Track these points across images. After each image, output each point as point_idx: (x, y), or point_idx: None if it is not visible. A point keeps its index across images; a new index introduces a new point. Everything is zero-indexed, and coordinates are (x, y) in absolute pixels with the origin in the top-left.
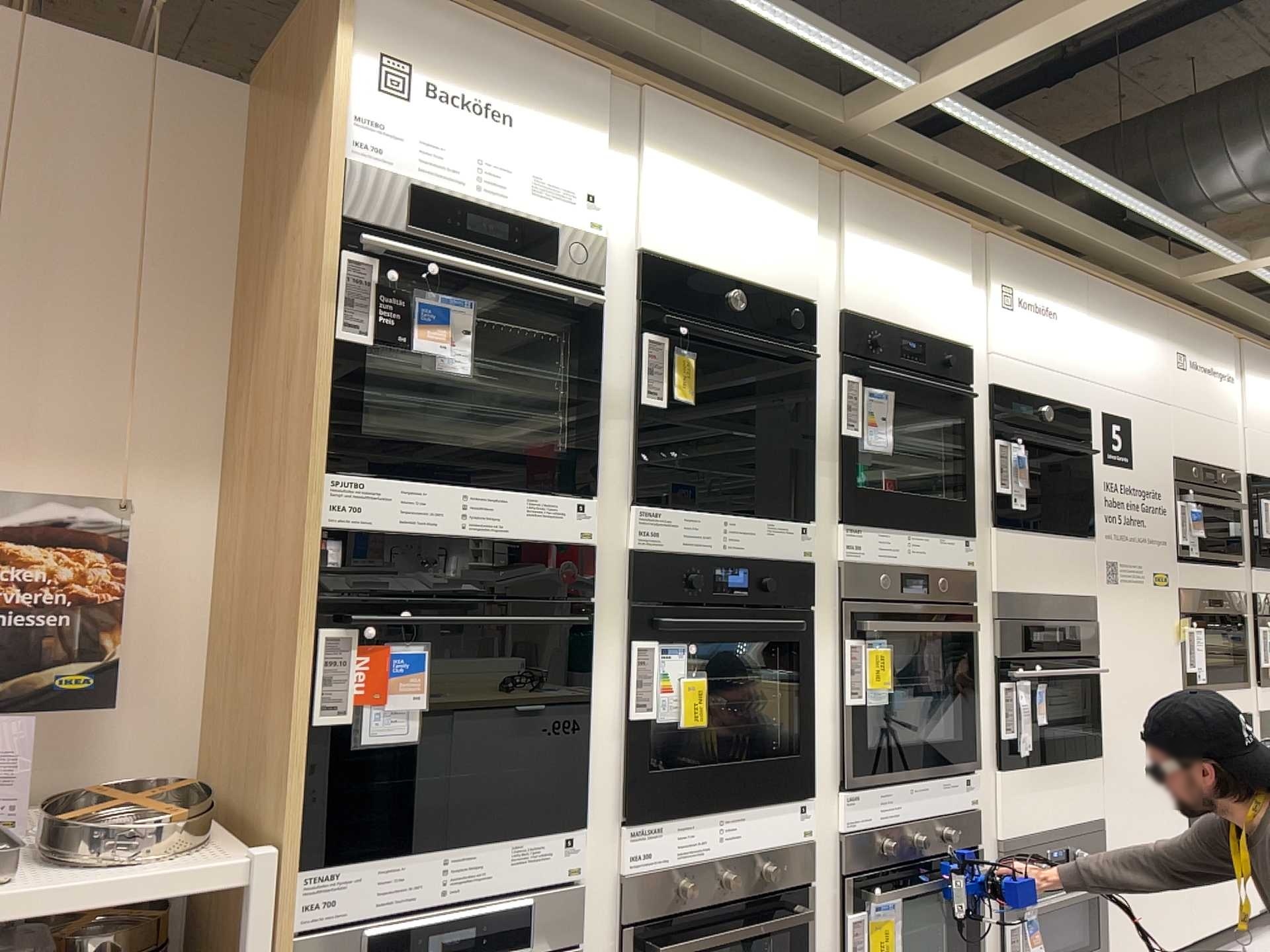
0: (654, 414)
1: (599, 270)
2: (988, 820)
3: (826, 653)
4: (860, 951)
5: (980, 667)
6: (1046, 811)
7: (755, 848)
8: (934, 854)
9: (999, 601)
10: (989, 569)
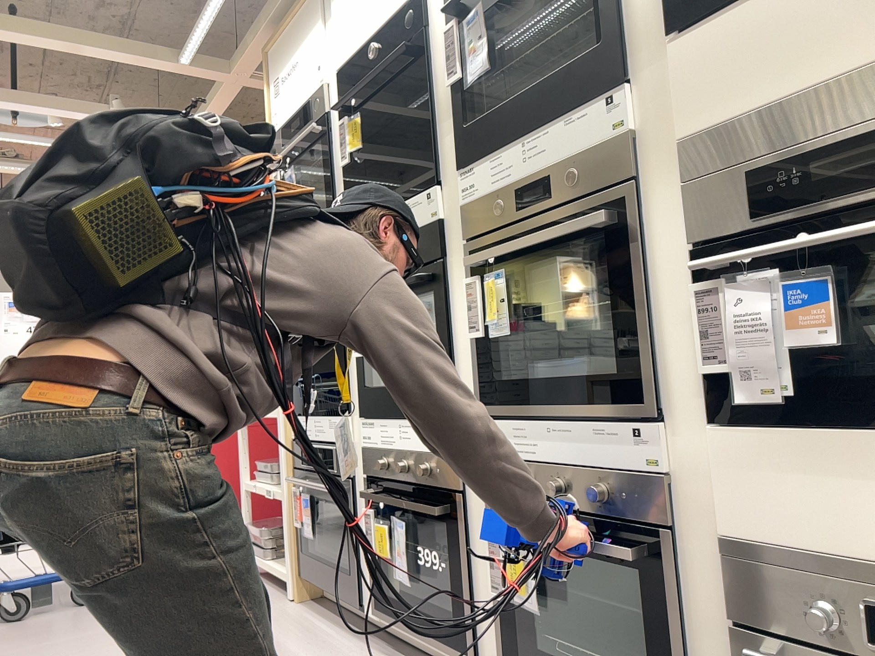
0: (350, 168)
1: (322, 107)
2: (704, 501)
3: (462, 294)
4: (500, 574)
5: (667, 267)
6: (868, 524)
7: (418, 451)
8: (593, 515)
9: (684, 154)
10: (671, 109)
